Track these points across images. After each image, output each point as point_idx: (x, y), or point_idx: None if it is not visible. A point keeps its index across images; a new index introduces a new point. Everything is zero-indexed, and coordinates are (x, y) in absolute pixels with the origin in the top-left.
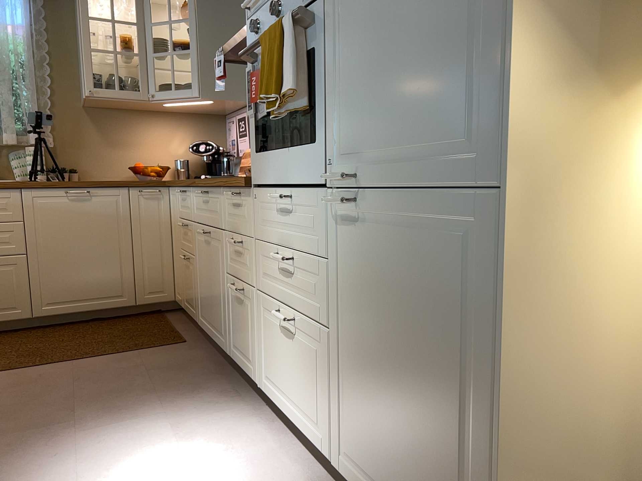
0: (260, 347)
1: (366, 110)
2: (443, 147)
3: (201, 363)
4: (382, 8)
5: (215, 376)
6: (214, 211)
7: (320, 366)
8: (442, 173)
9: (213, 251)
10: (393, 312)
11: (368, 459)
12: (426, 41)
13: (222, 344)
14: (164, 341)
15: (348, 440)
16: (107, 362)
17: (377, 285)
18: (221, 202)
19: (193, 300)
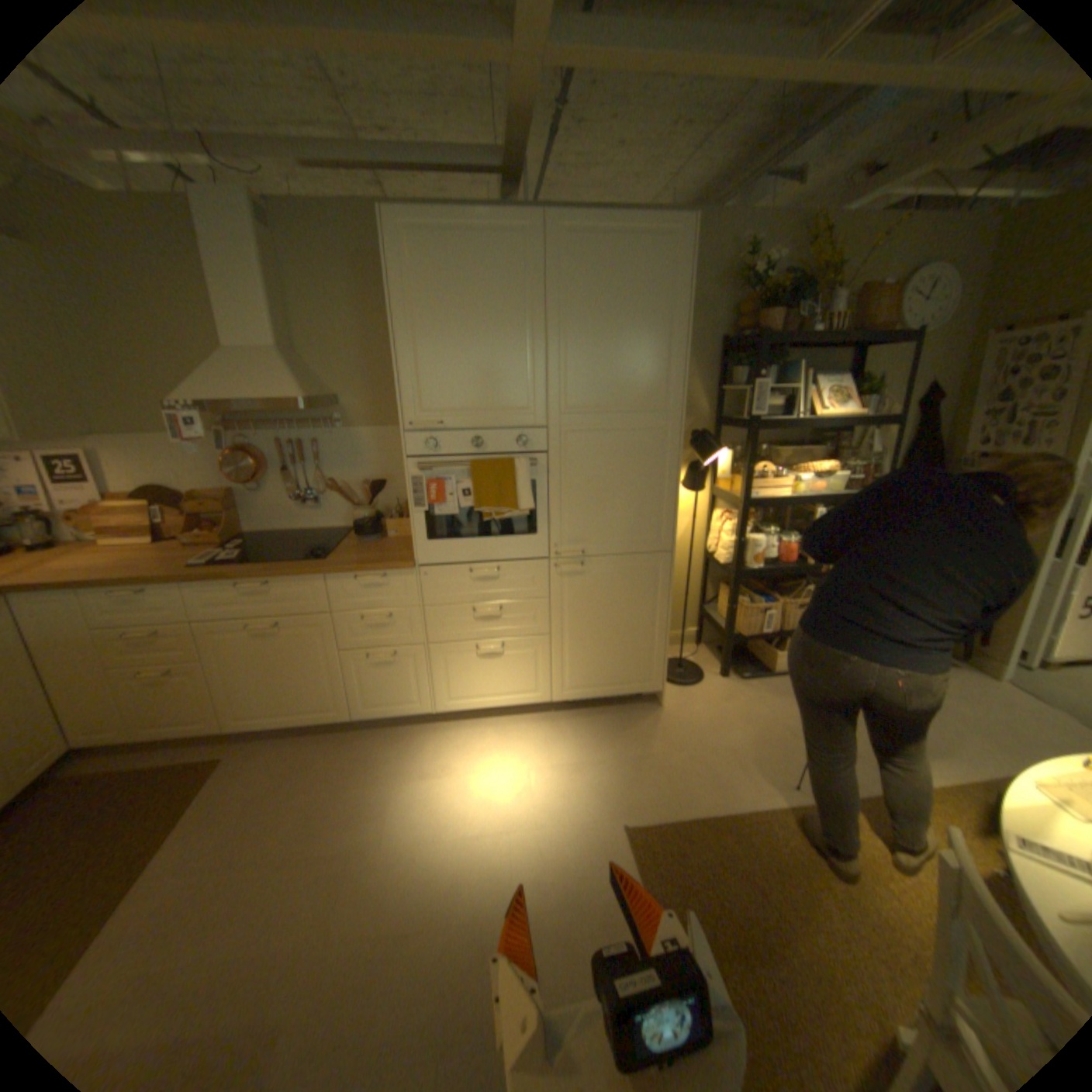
0: (432, 684)
1: (585, 520)
2: (638, 538)
3: (297, 754)
4: (600, 477)
5: (341, 747)
6: (291, 600)
7: (533, 657)
8: (637, 548)
9: (288, 641)
10: (605, 607)
11: (584, 679)
12: (629, 497)
13: (327, 719)
14: (187, 780)
15: (564, 680)
16: (189, 839)
17: (593, 599)
18: (317, 588)
19: (196, 714)
